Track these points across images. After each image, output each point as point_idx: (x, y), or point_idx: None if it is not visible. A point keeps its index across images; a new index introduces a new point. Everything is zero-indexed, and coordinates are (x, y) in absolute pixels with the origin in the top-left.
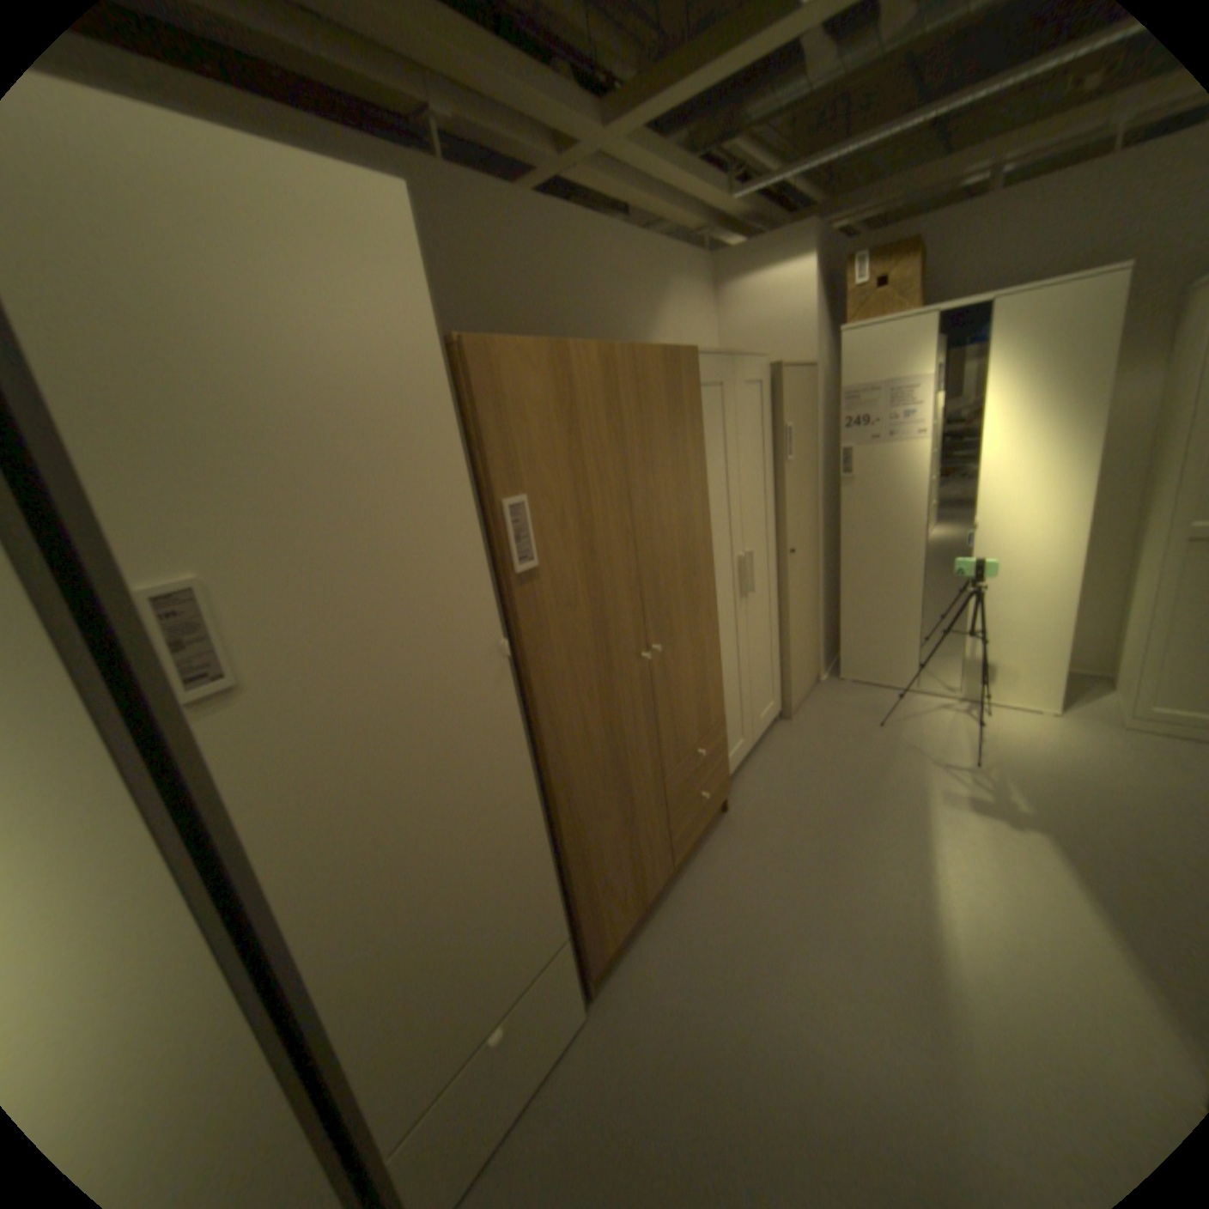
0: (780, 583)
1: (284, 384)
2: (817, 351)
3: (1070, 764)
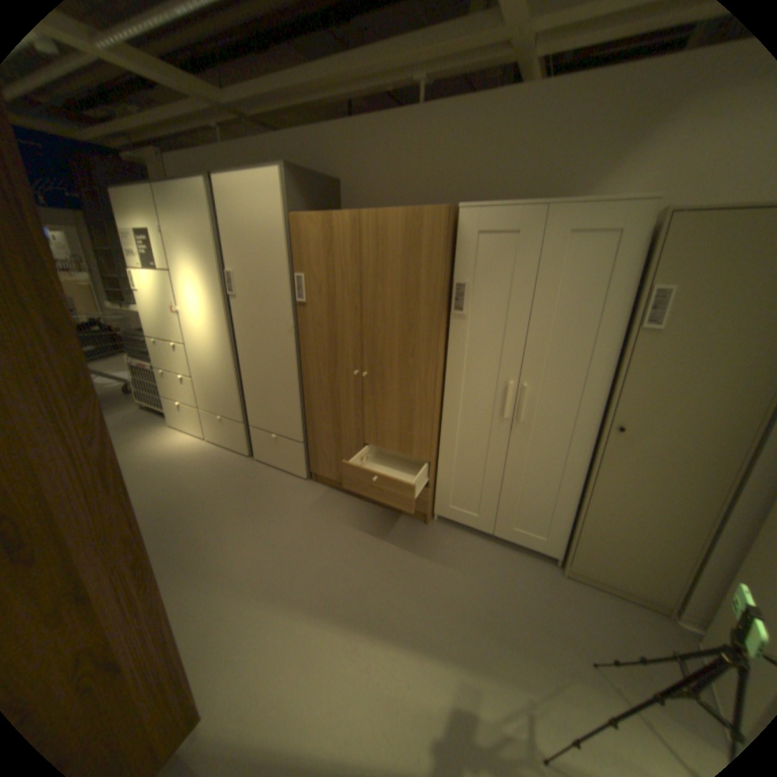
0: (598, 450)
1: (248, 232)
2: None
3: None
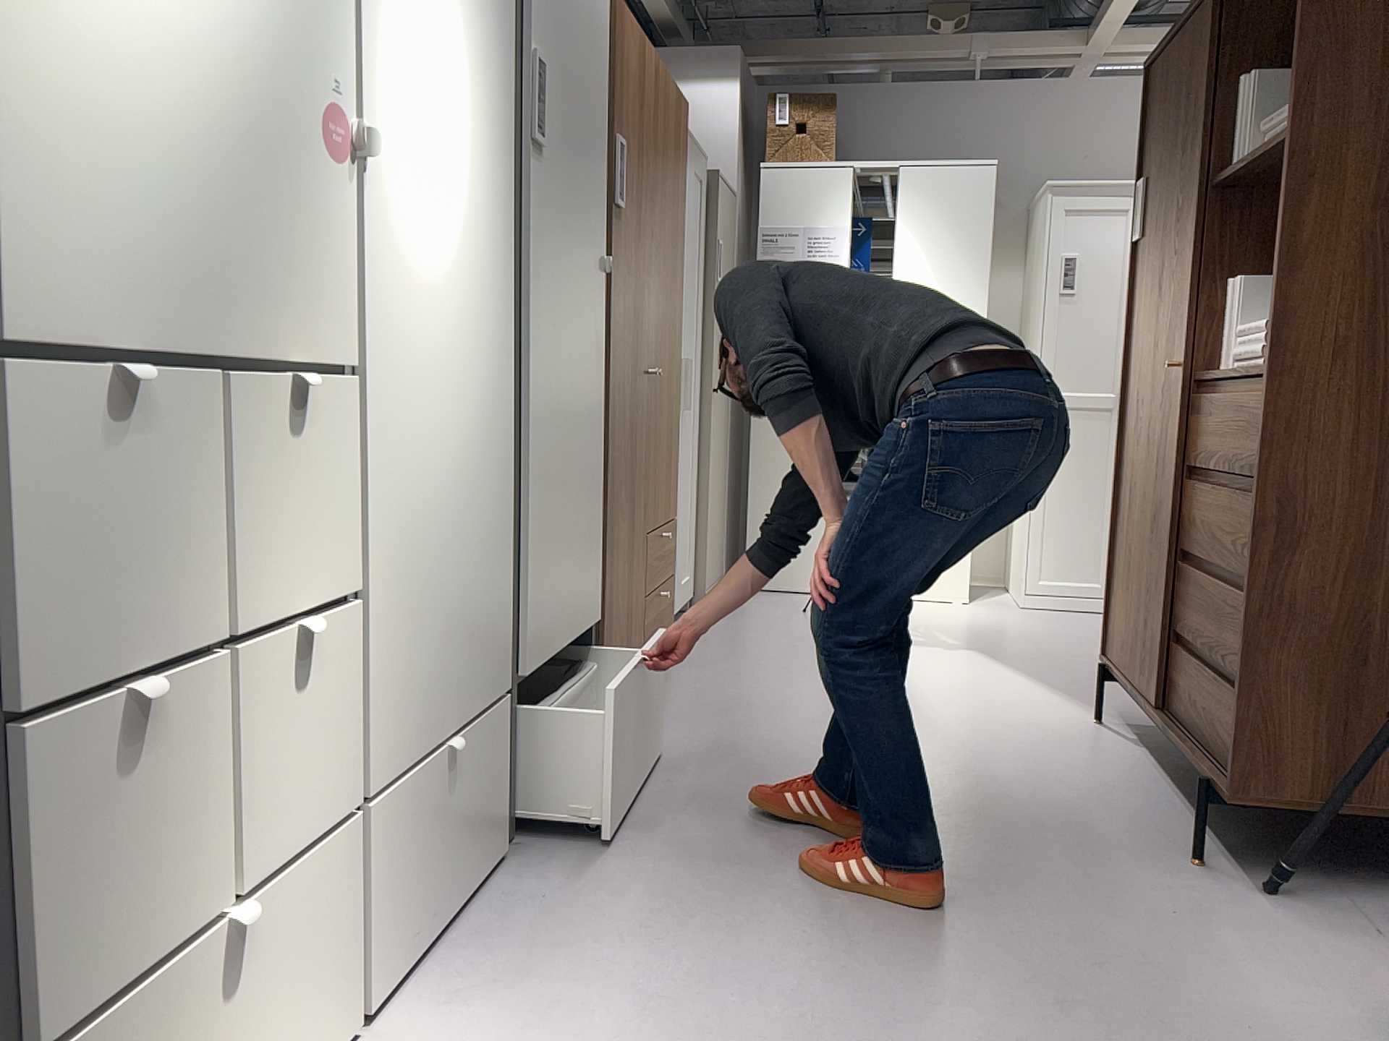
0: (702, 424)
1: None
2: (737, 182)
3: (983, 623)
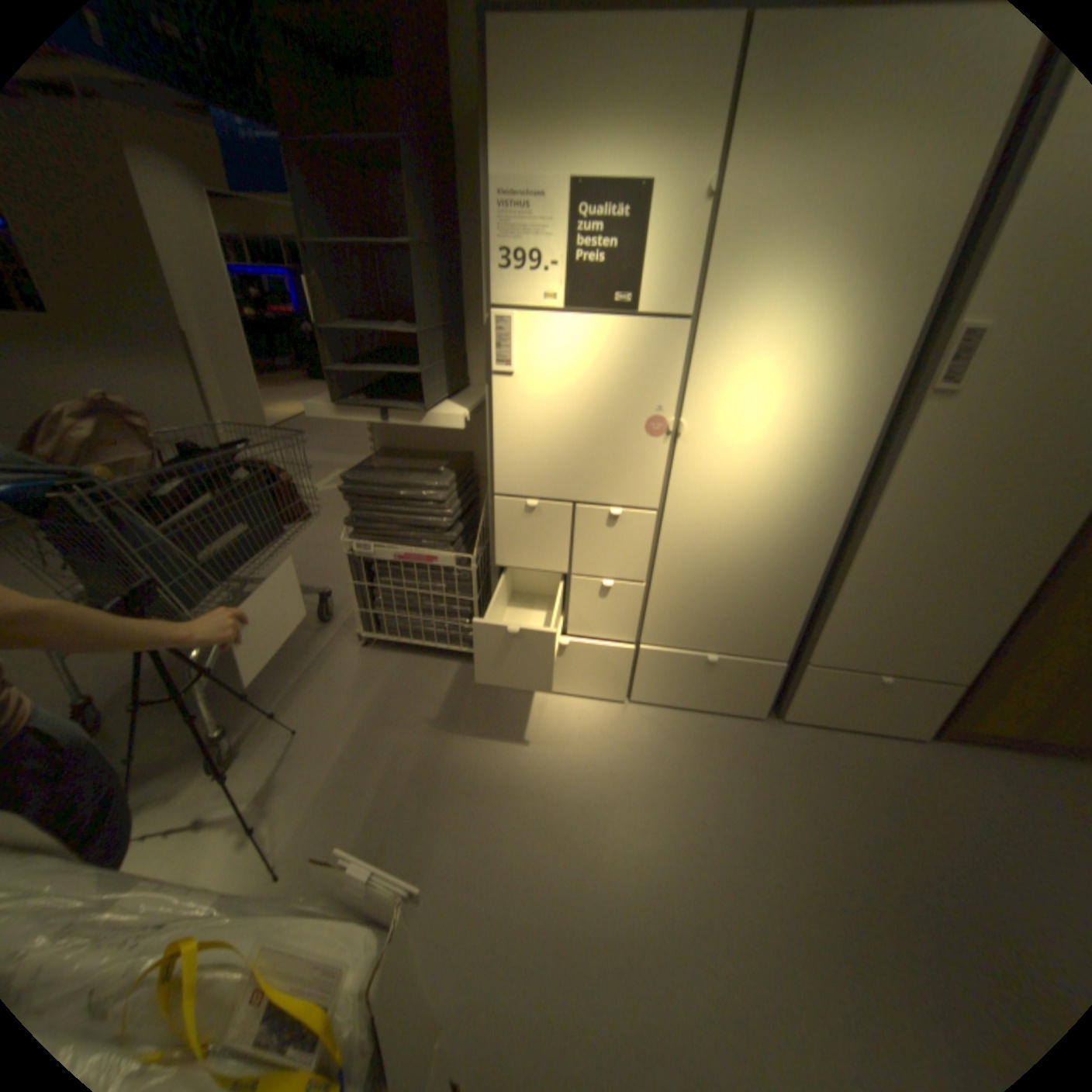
0: None
1: None
2: None
3: None
